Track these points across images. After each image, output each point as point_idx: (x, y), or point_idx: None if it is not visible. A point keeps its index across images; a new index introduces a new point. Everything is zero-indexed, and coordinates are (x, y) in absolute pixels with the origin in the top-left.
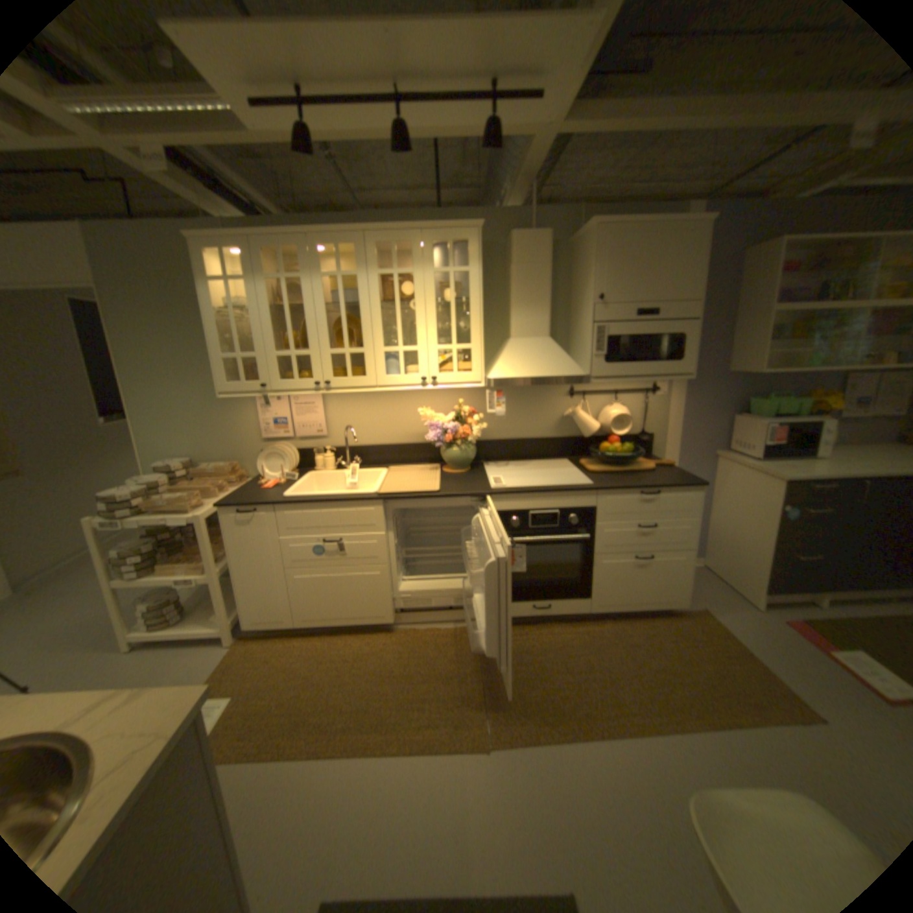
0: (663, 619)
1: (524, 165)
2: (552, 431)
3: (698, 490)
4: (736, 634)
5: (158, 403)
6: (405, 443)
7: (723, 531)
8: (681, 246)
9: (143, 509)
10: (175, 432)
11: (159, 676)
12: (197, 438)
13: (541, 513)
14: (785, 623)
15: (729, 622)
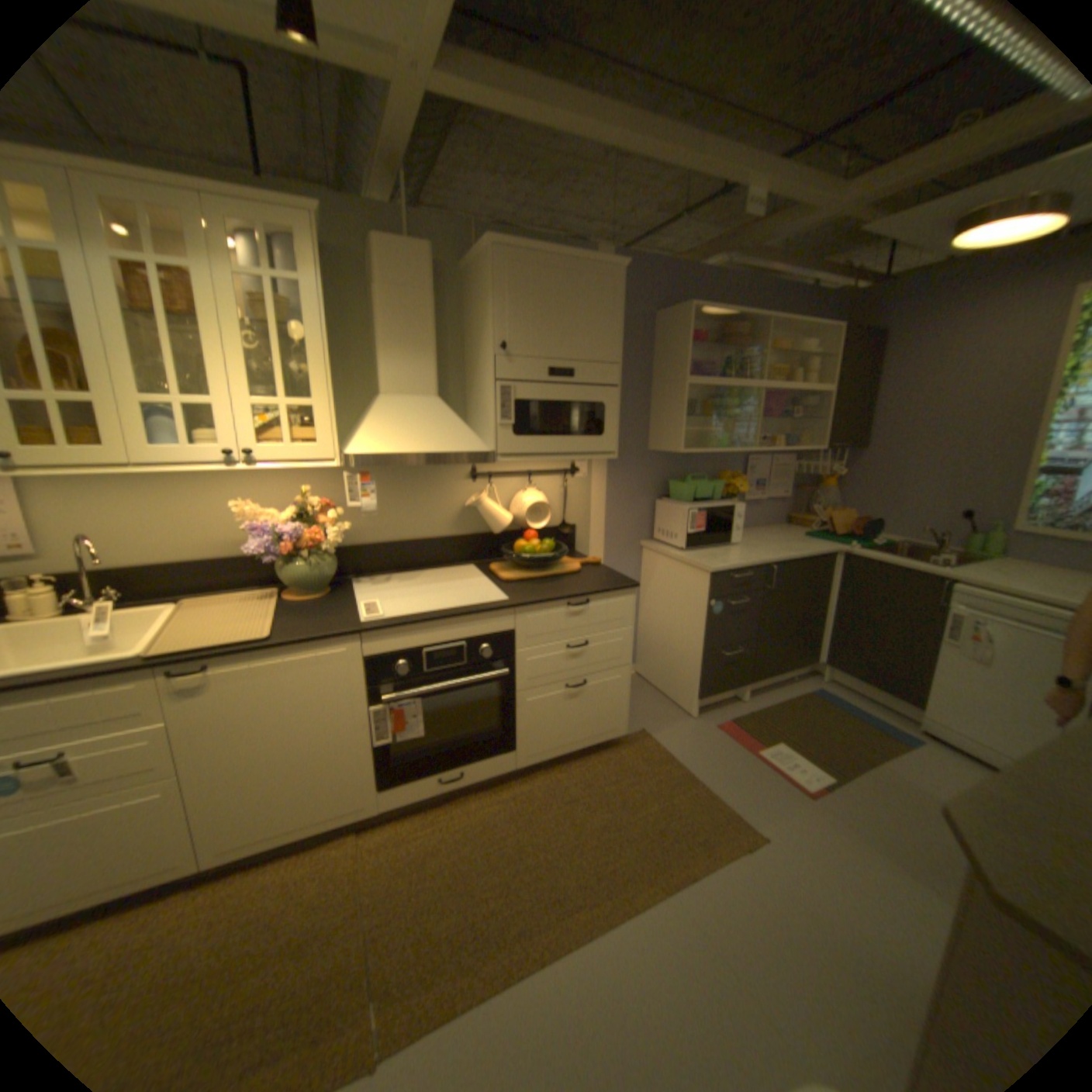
0: (600, 753)
1: (381, 136)
2: (451, 526)
3: (628, 592)
4: (674, 752)
5: None
6: (211, 558)
7: (651, 631)
8: (593, 293)
9: None
10: None
11: None
12: None
13: (440, 647)
14: (716, 726)
15: (666, 738)
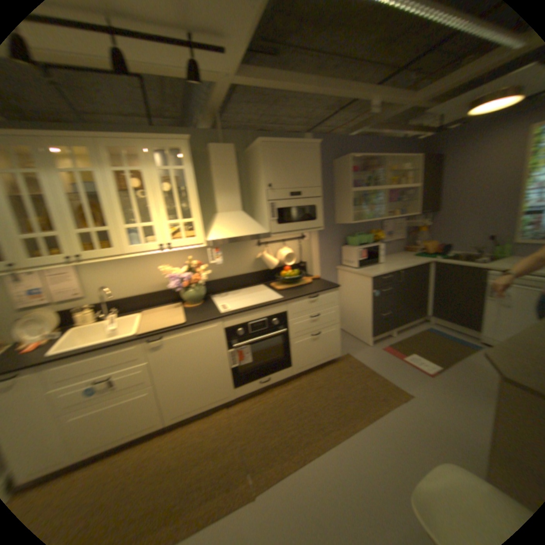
0: (328, 365)
1: (208, 102)
2: (249, 268)
3: (334, 290)
4: (363, 362)
5: None
6: (149, 292)
7: (345, 308)
8: (305, 157)
9: None
10: None
11: None
12: None
13: (254, 322)
14: (381, 349)
15: (358, 356)
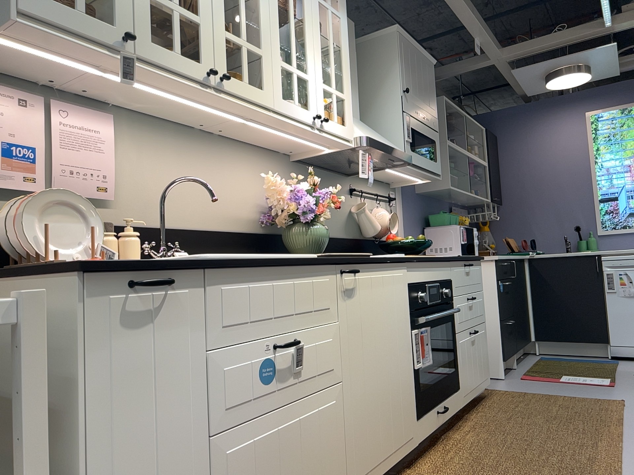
0: (483, 400)
1: None
2: (344, 229)
3: (480, 263)
4: (519, 390)
5: None
6: (222, 230)
7: None
8: (428, 75)
9: None
10: None
11: None
12: None
13: (430, 285)
14: (520, 378)
15: (504, 388)
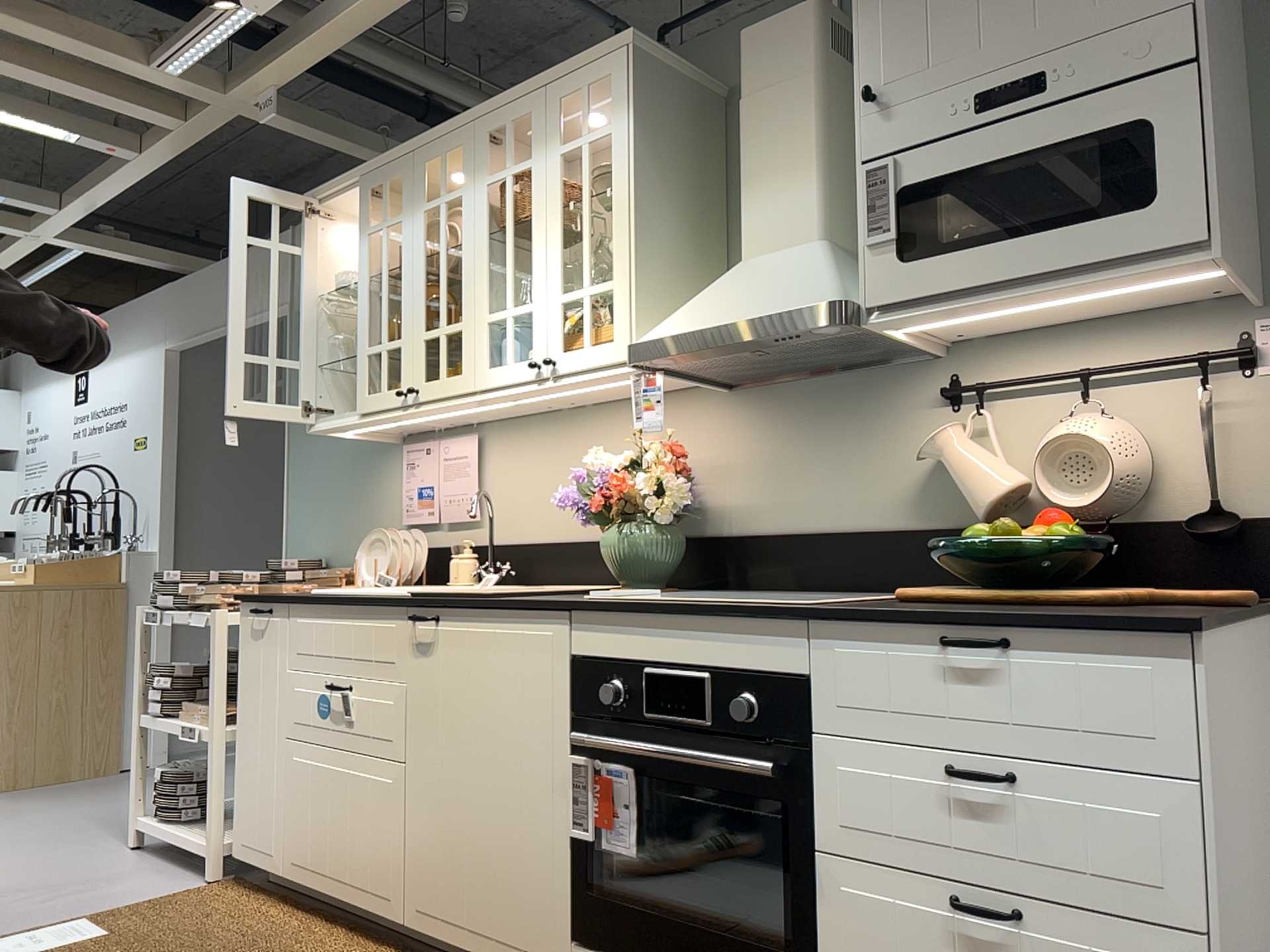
0: None
1: None
2: (904, 507)
3: (1167, 646)
4: None
5: (312, 467)
6: (590, 539)
7: None
8: None
9: (194, 602)
10: (320, 514)
11: (110, 881)
12: (339, 524)
13: (672, 676)
14: None
15: None
